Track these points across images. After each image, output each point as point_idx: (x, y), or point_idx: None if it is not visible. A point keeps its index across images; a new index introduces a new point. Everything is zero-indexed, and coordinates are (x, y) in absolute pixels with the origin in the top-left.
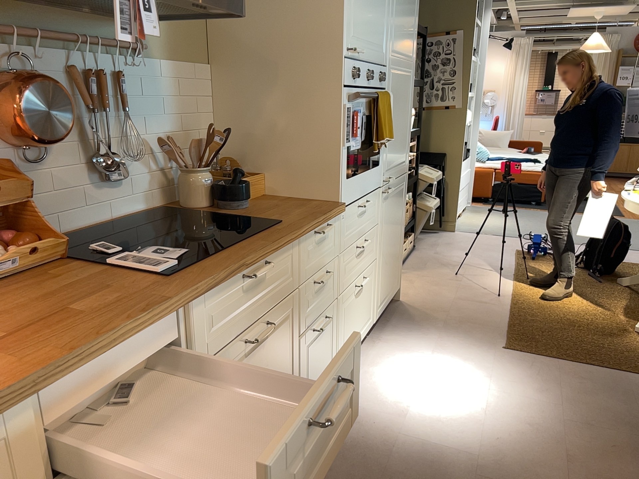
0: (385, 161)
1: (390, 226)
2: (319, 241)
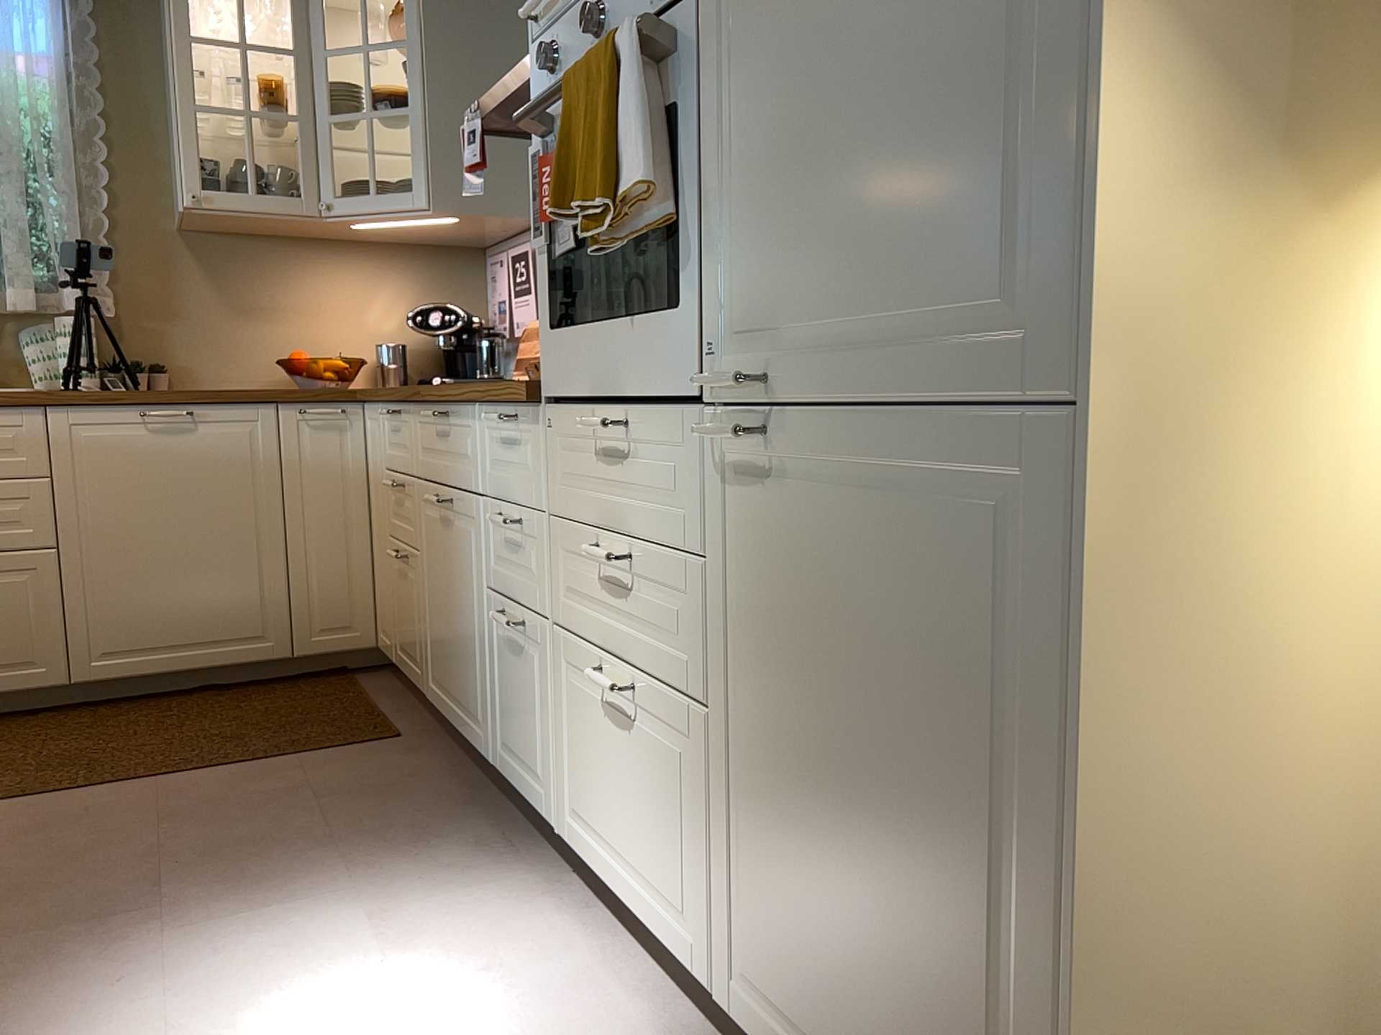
0: (718, 296)
1: (811, 659)
2: (502, 439)
